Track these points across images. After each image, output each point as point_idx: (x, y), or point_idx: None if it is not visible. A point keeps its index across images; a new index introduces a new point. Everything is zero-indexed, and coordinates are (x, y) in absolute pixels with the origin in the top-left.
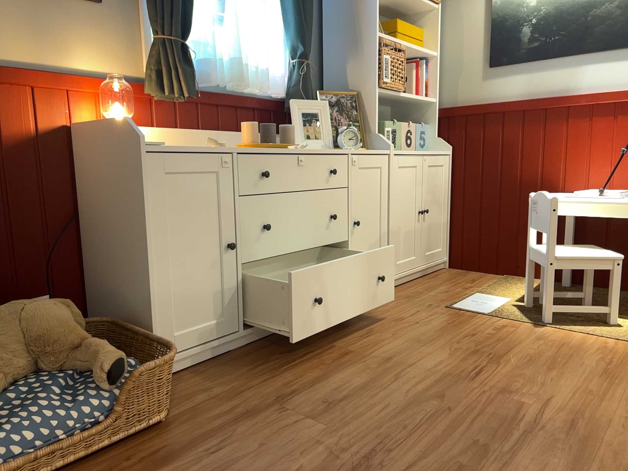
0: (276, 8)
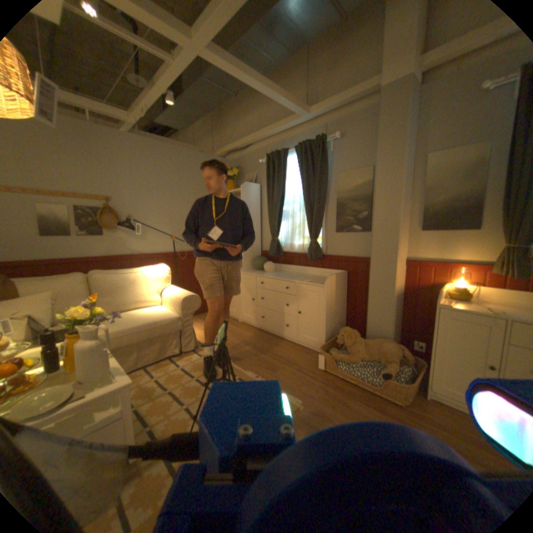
0: None
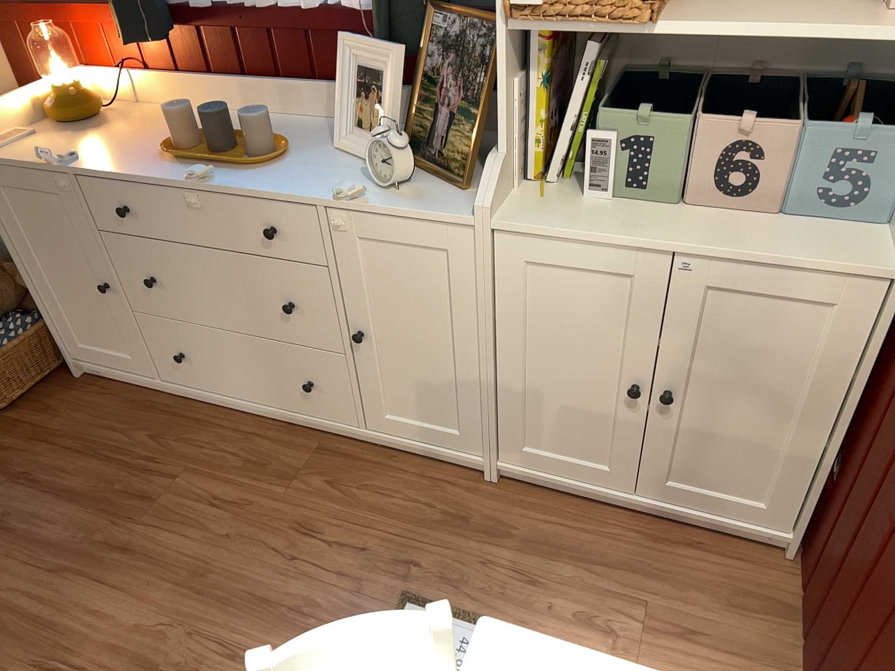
0: None
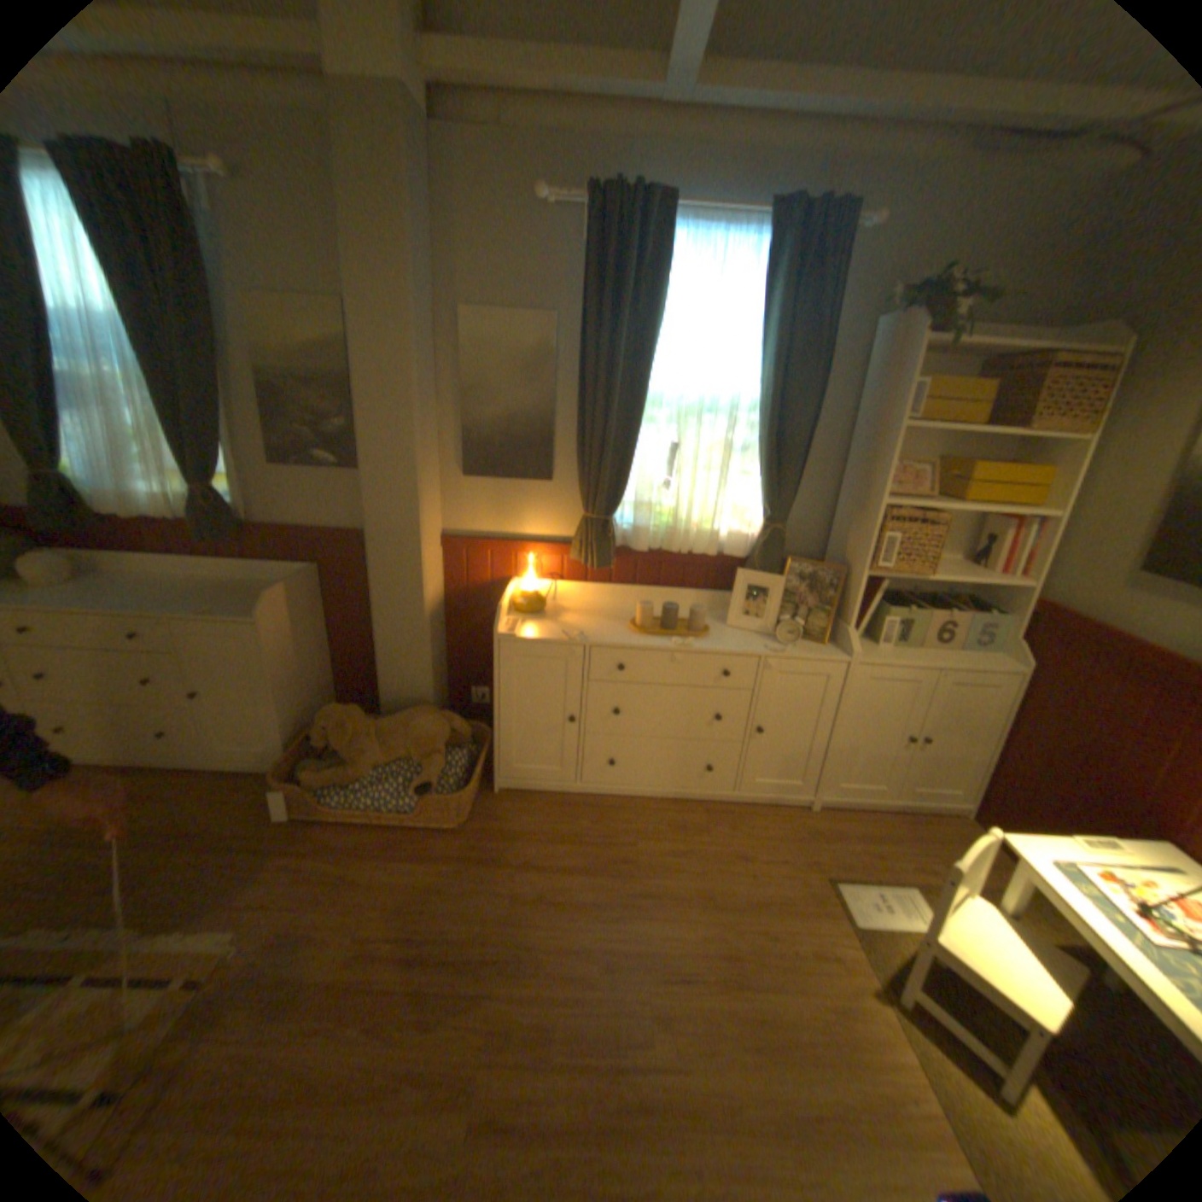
0: (752, 461)
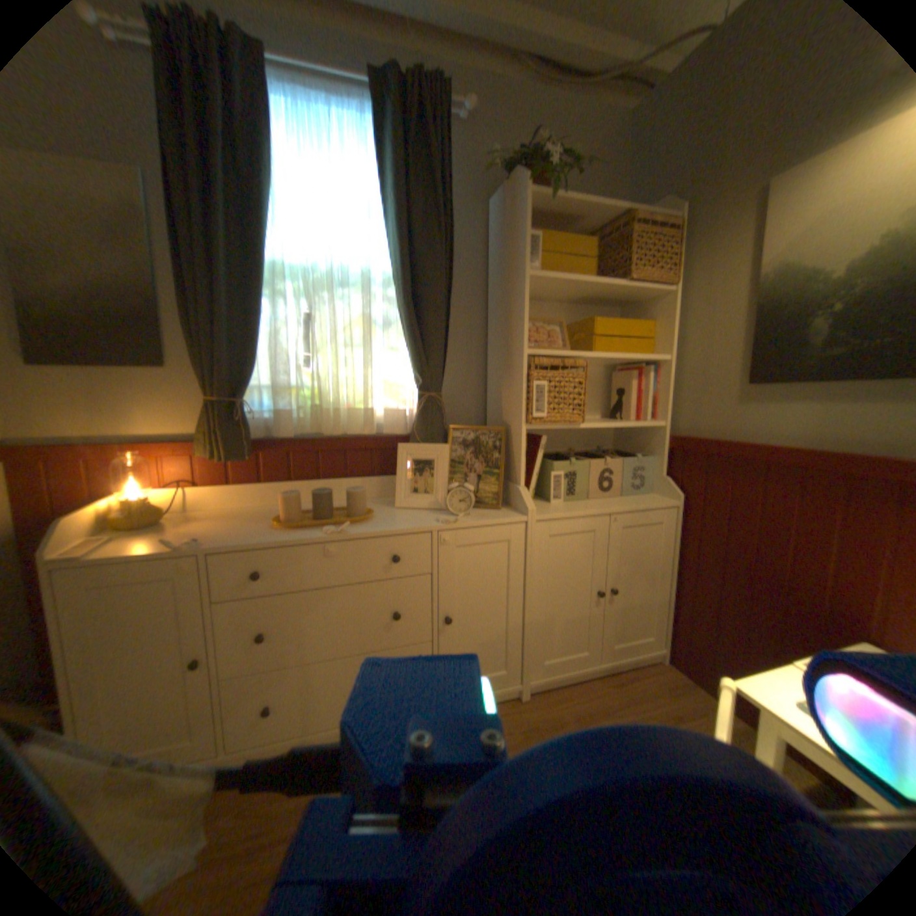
0: (397, 333)
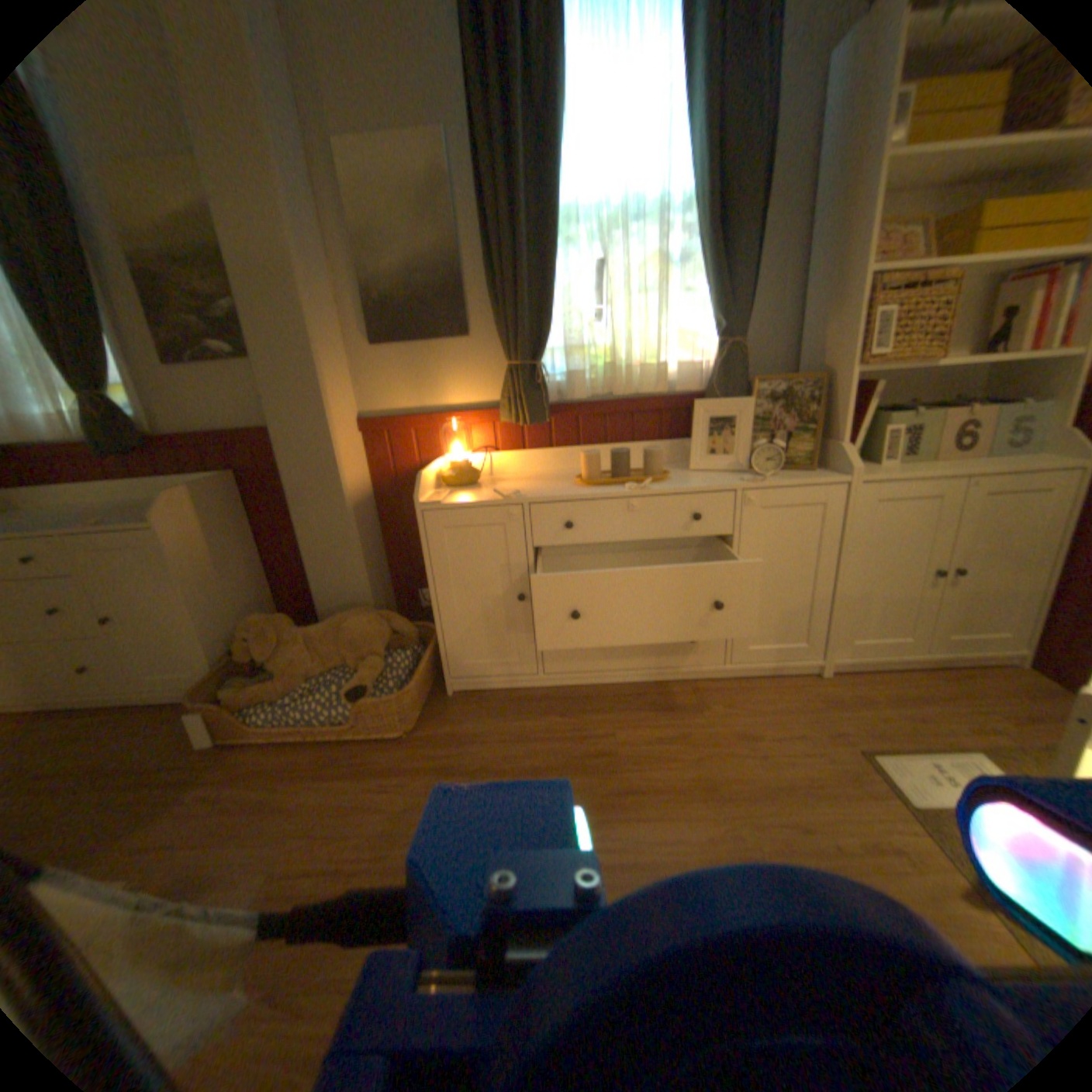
0: (696, 268)
